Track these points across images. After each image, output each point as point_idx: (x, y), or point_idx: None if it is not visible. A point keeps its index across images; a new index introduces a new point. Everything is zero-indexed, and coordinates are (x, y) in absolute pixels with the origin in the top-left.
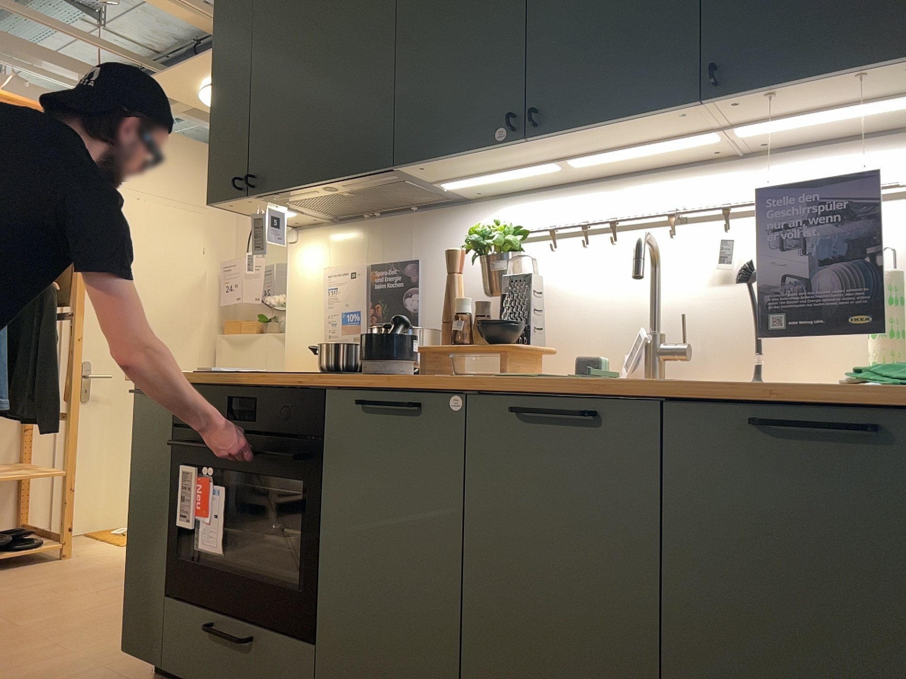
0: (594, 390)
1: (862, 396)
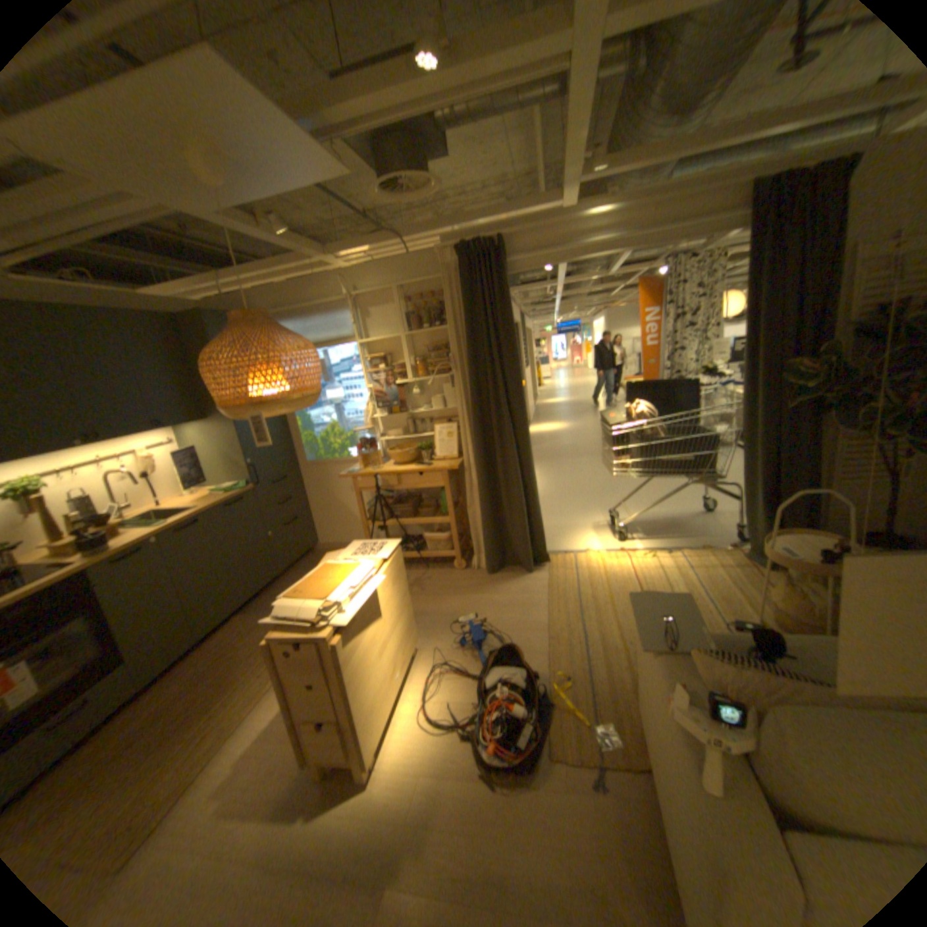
0: (192, 516)
1: (237, 495)
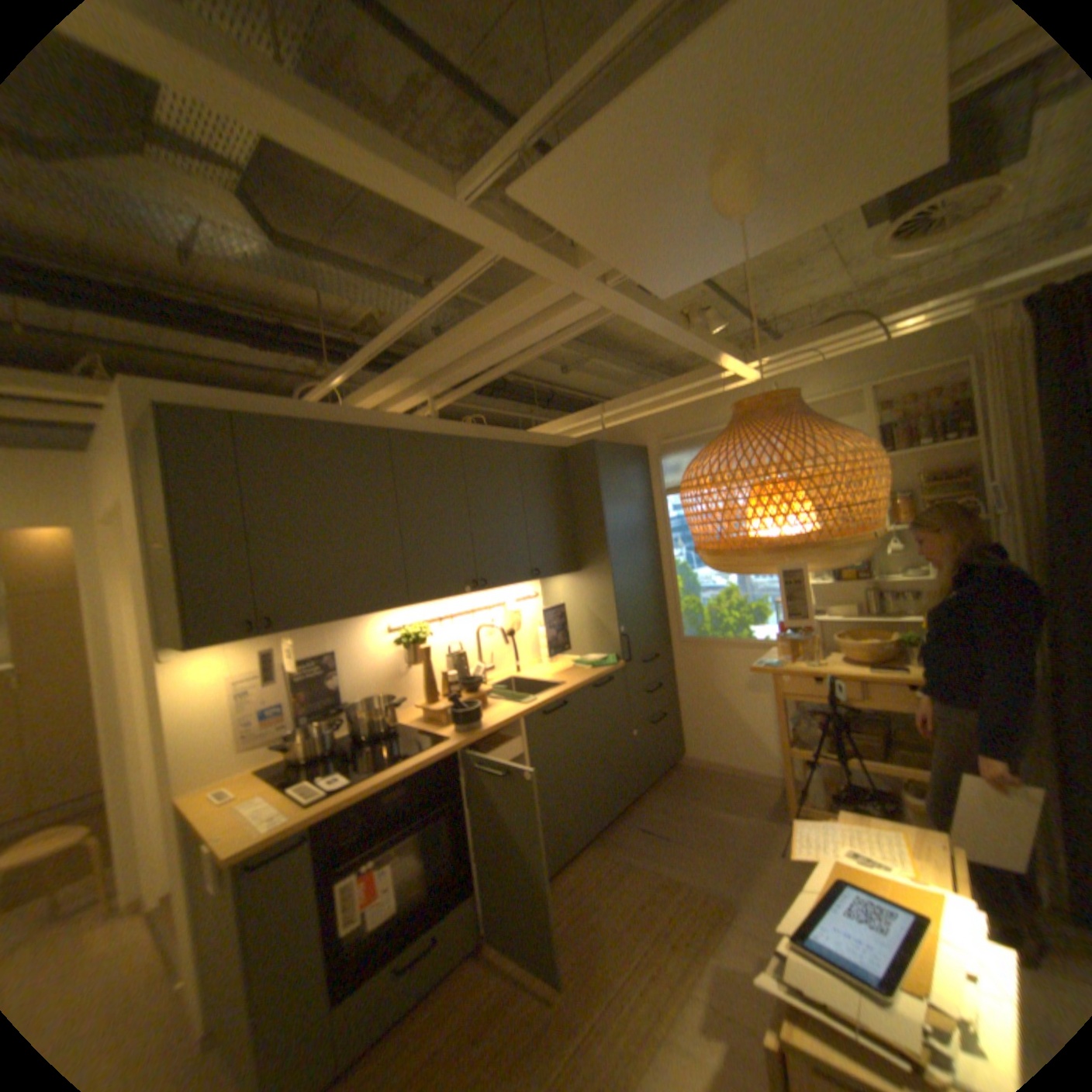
0: (564, 694)
1: (609, 672)
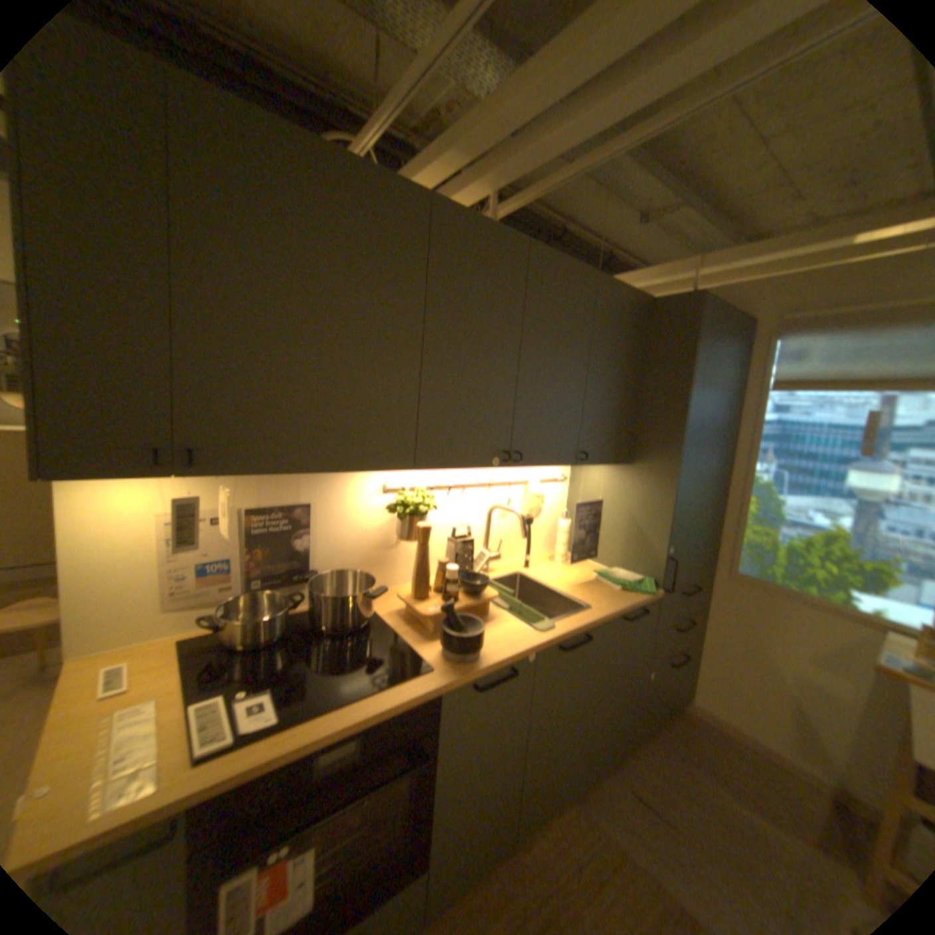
0: (589, 626)
1: (646, 603)
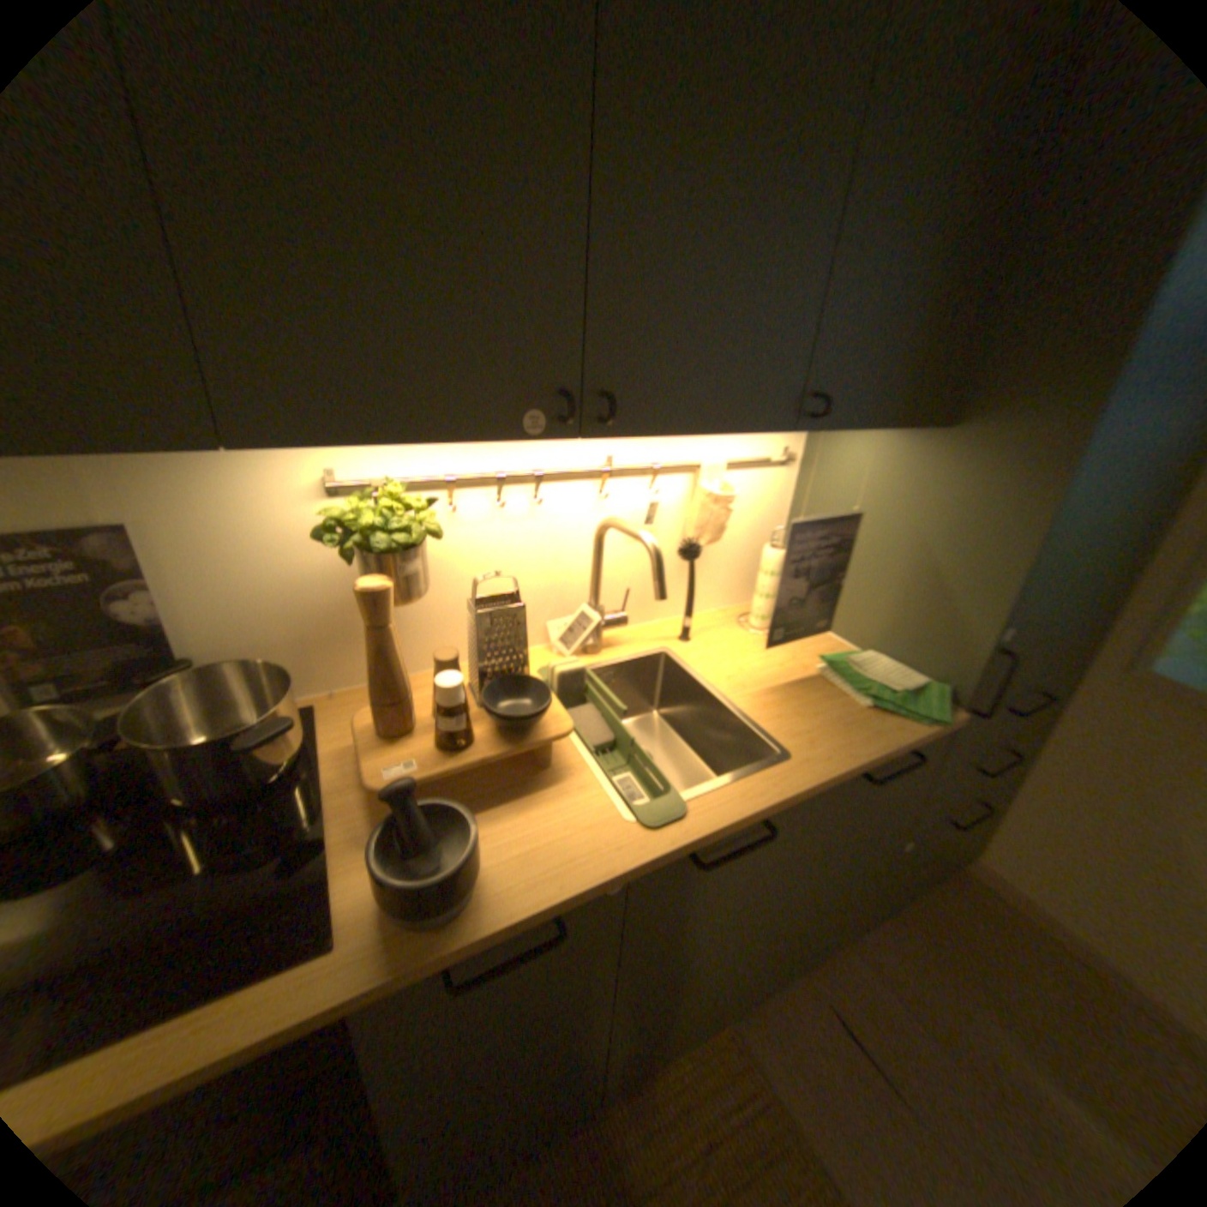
0: (775, 809)
1: (925, 744)
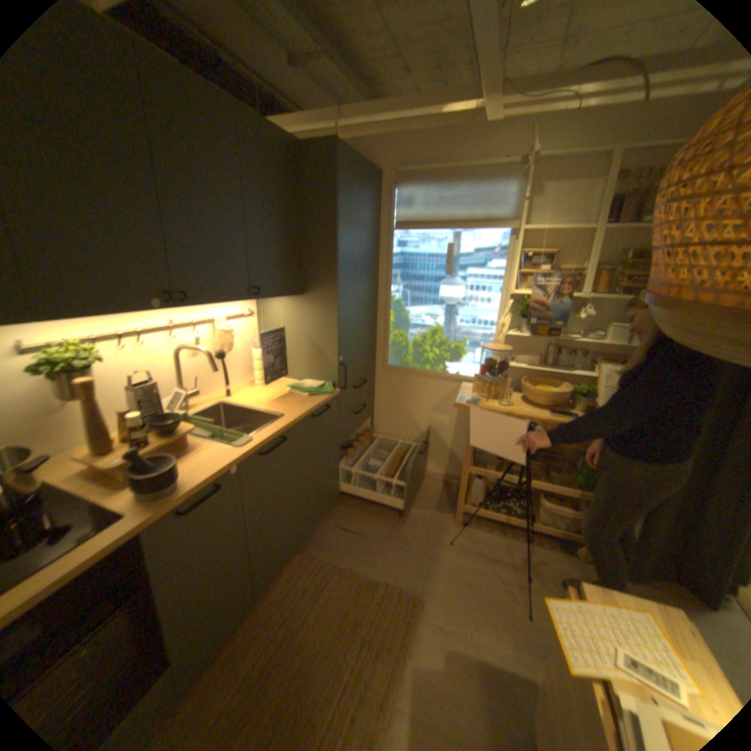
0: (283, 429)
1: (327, 400)
